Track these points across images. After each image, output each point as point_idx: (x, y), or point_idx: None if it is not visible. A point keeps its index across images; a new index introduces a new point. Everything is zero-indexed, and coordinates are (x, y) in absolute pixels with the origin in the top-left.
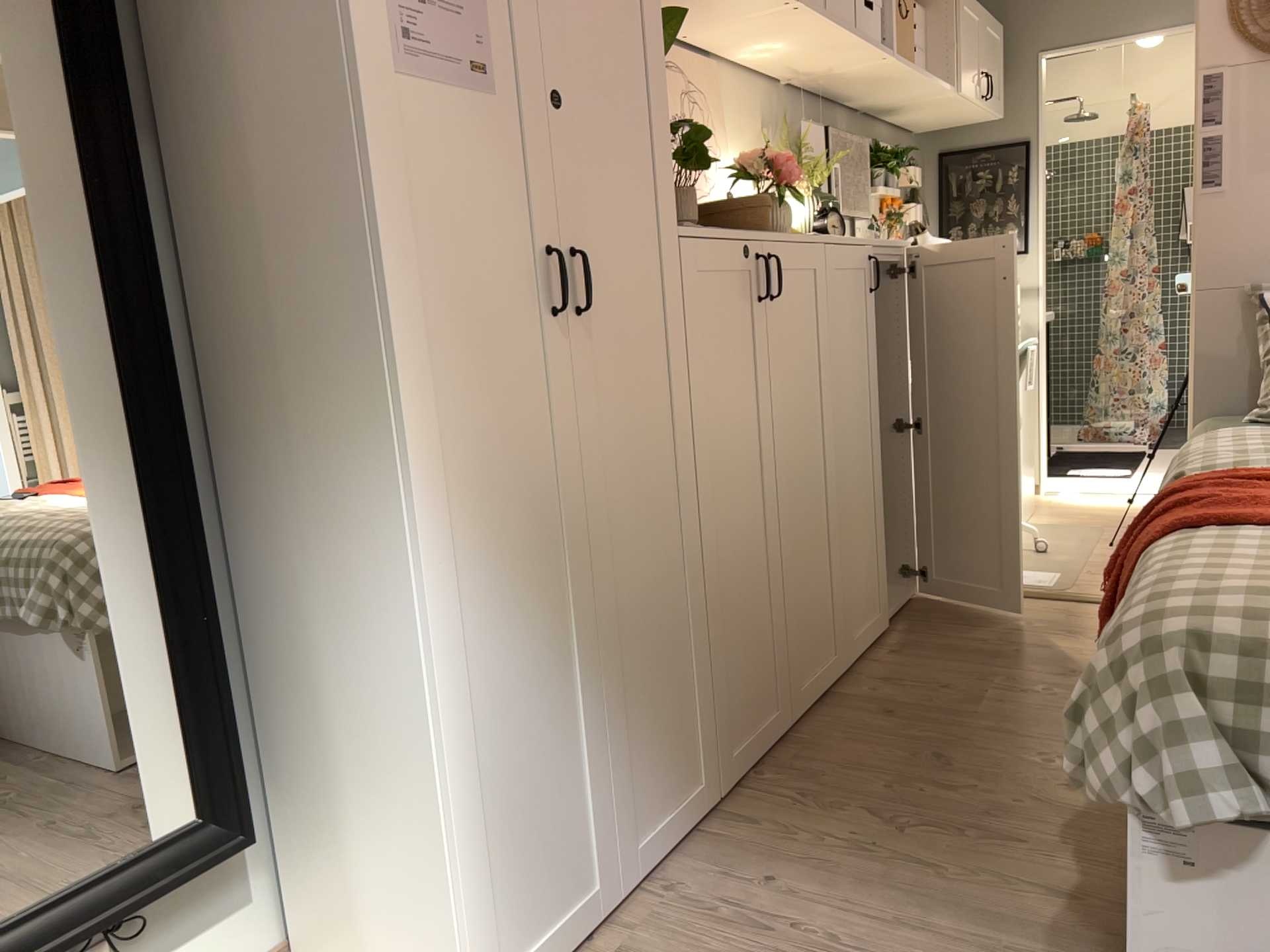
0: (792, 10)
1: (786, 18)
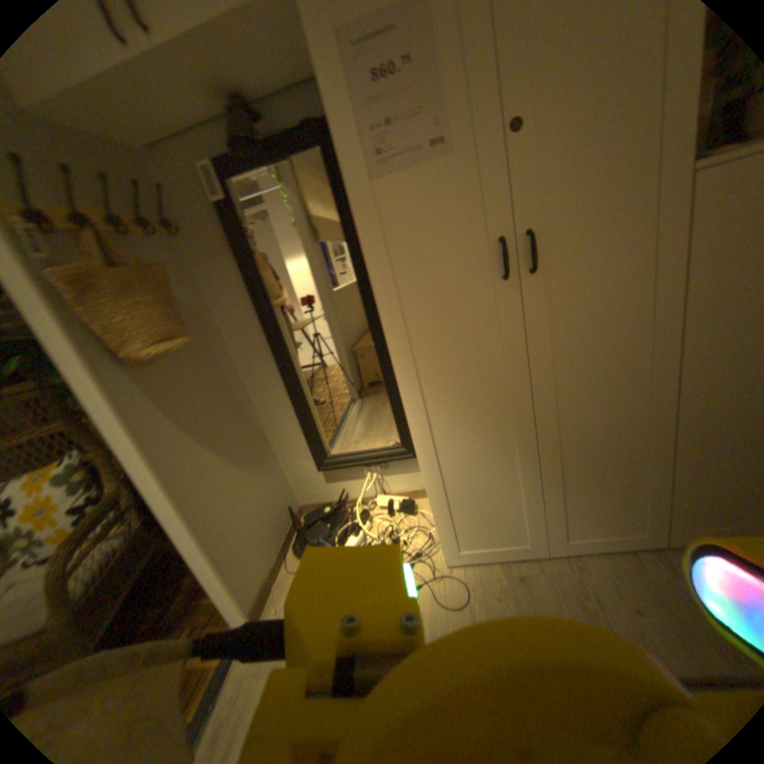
0: None
1: None
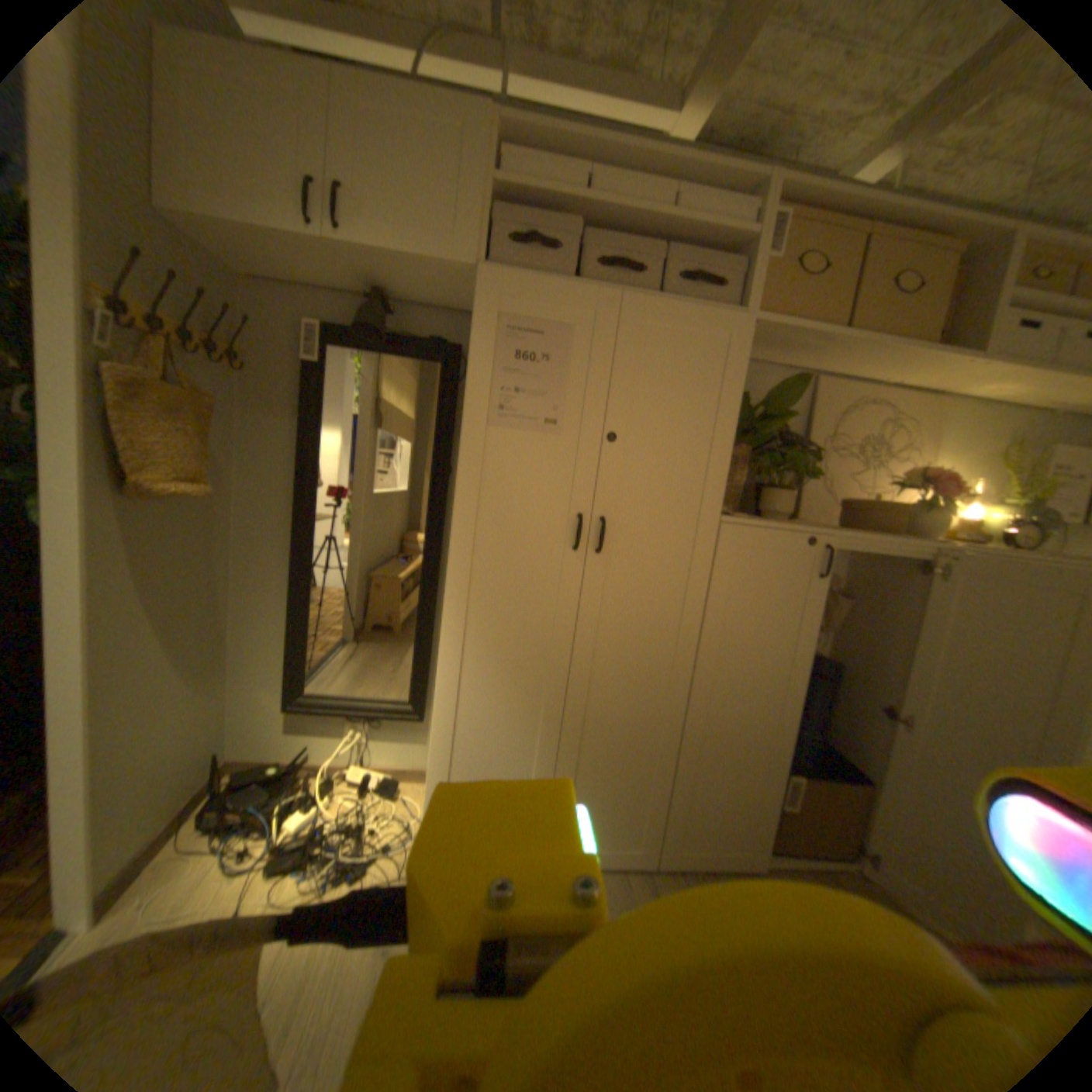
0: (981, 361)
1: (982, 367)
